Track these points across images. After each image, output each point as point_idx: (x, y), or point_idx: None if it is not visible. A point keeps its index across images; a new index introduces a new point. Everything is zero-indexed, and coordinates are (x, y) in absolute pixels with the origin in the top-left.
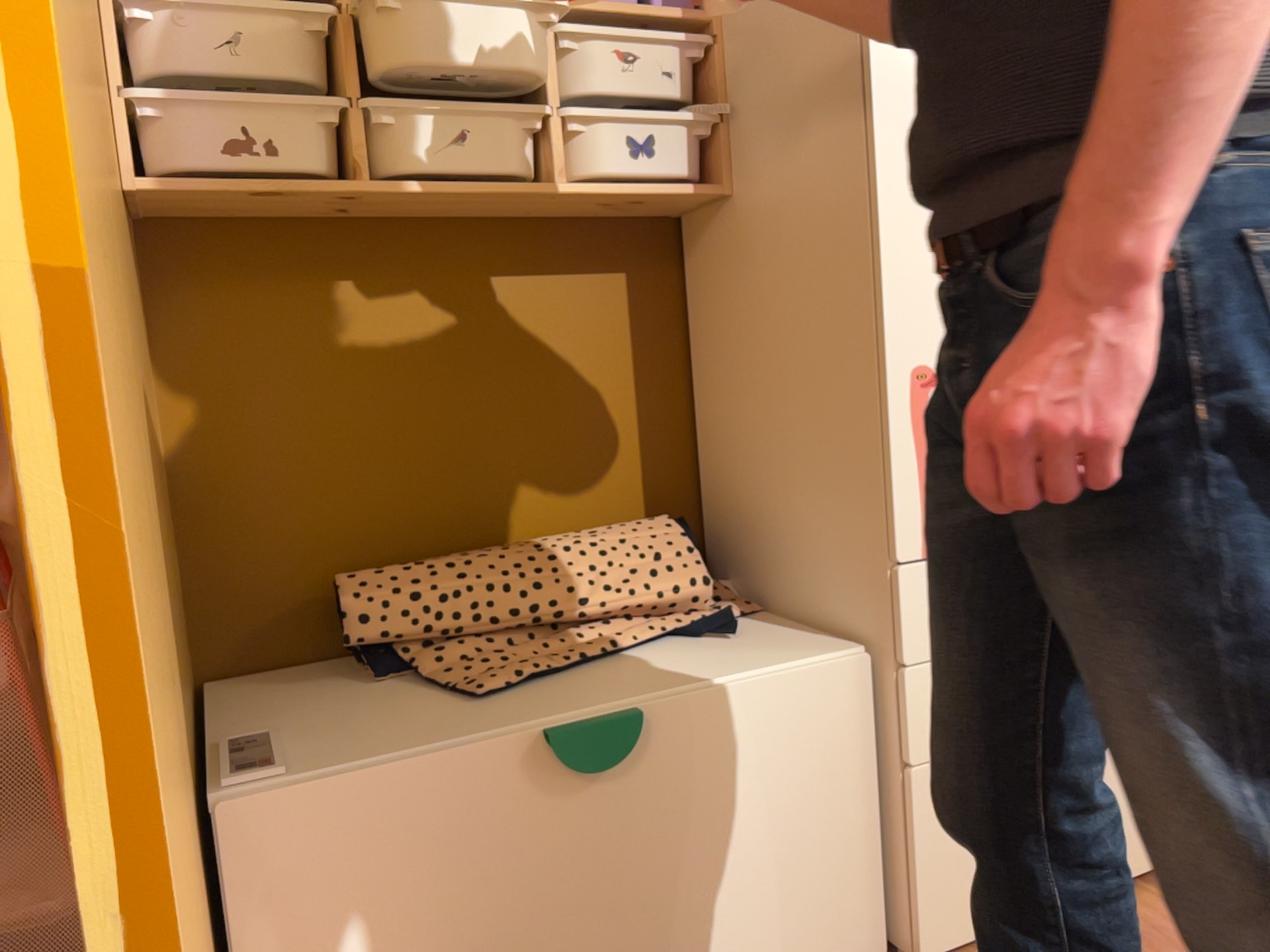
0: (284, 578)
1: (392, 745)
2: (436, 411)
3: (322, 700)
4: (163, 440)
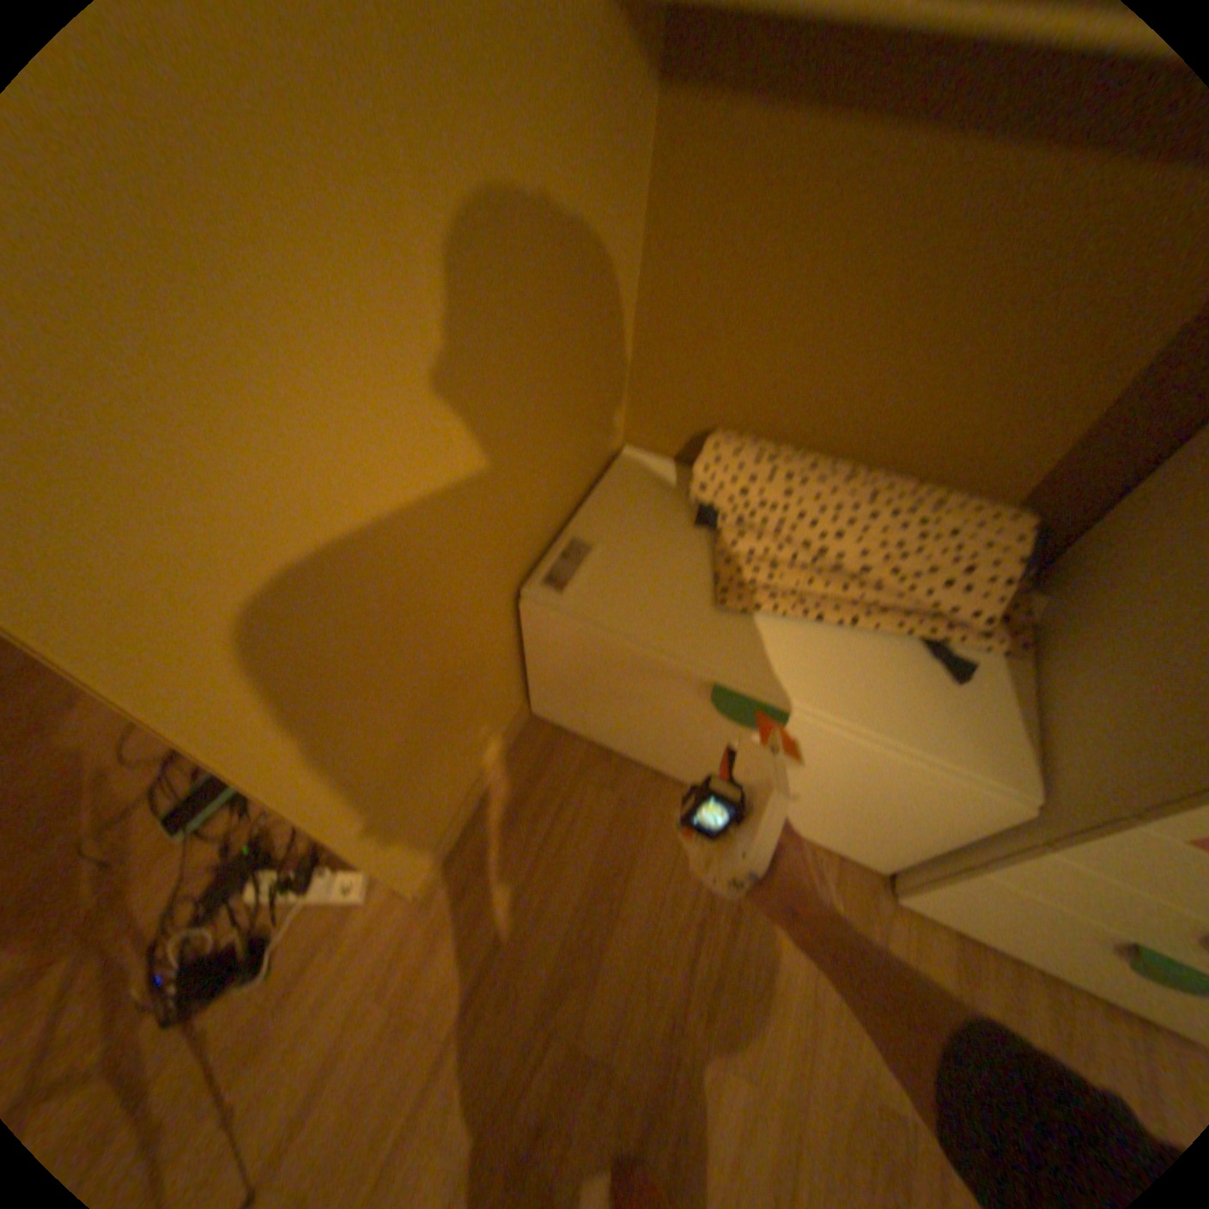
0: (691, 401)
1: (634, 613)
2: (880, 311)
3: (652, 520)
4: (640, 257)
